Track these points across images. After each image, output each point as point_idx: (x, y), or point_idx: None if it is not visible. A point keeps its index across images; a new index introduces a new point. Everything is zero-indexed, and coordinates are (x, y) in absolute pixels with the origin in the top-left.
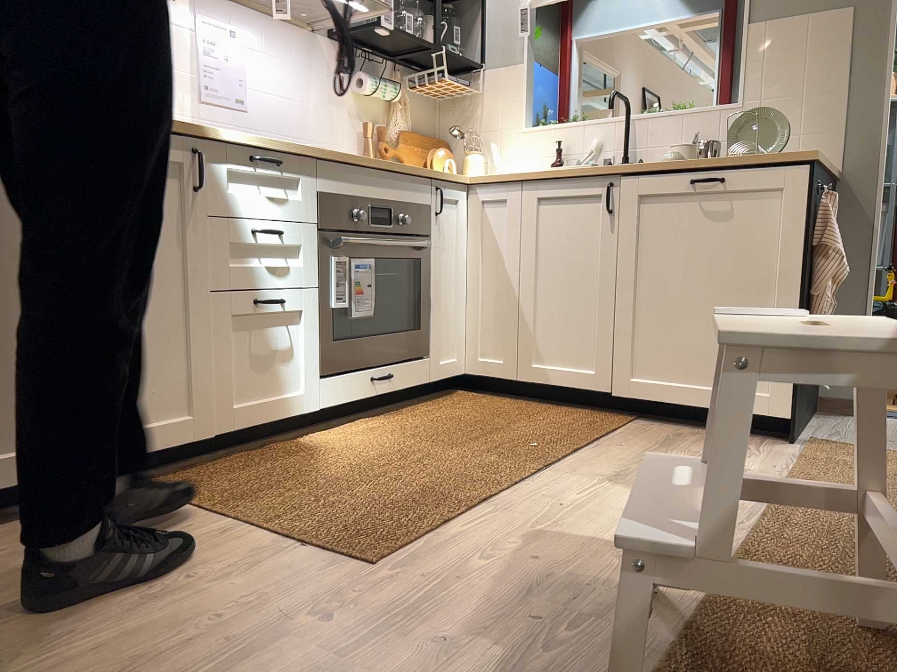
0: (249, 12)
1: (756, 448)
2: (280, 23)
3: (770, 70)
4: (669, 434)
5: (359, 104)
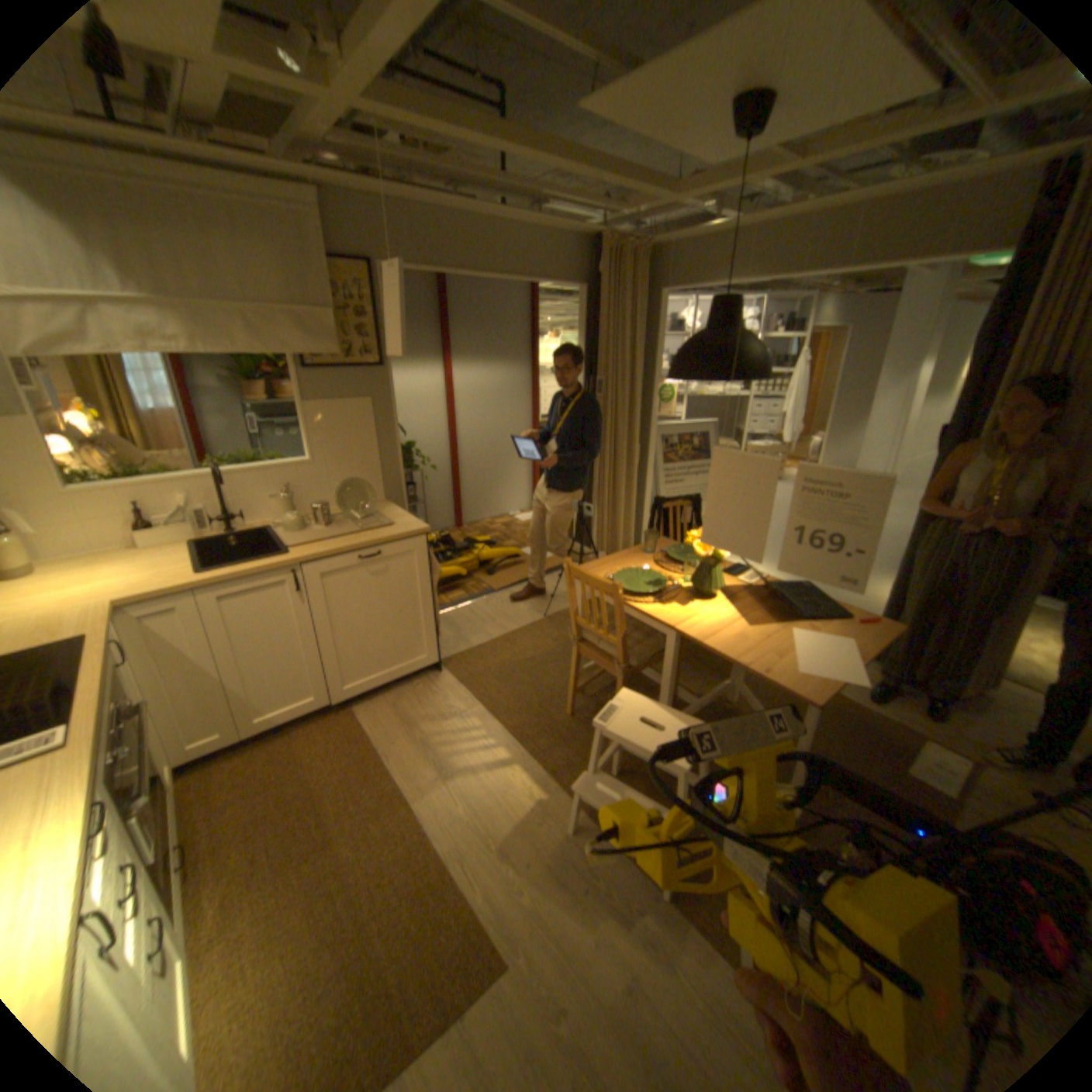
0: None
1: (435, 690)
2: None
3: (326, 435)
4: (388, 711)
5: None
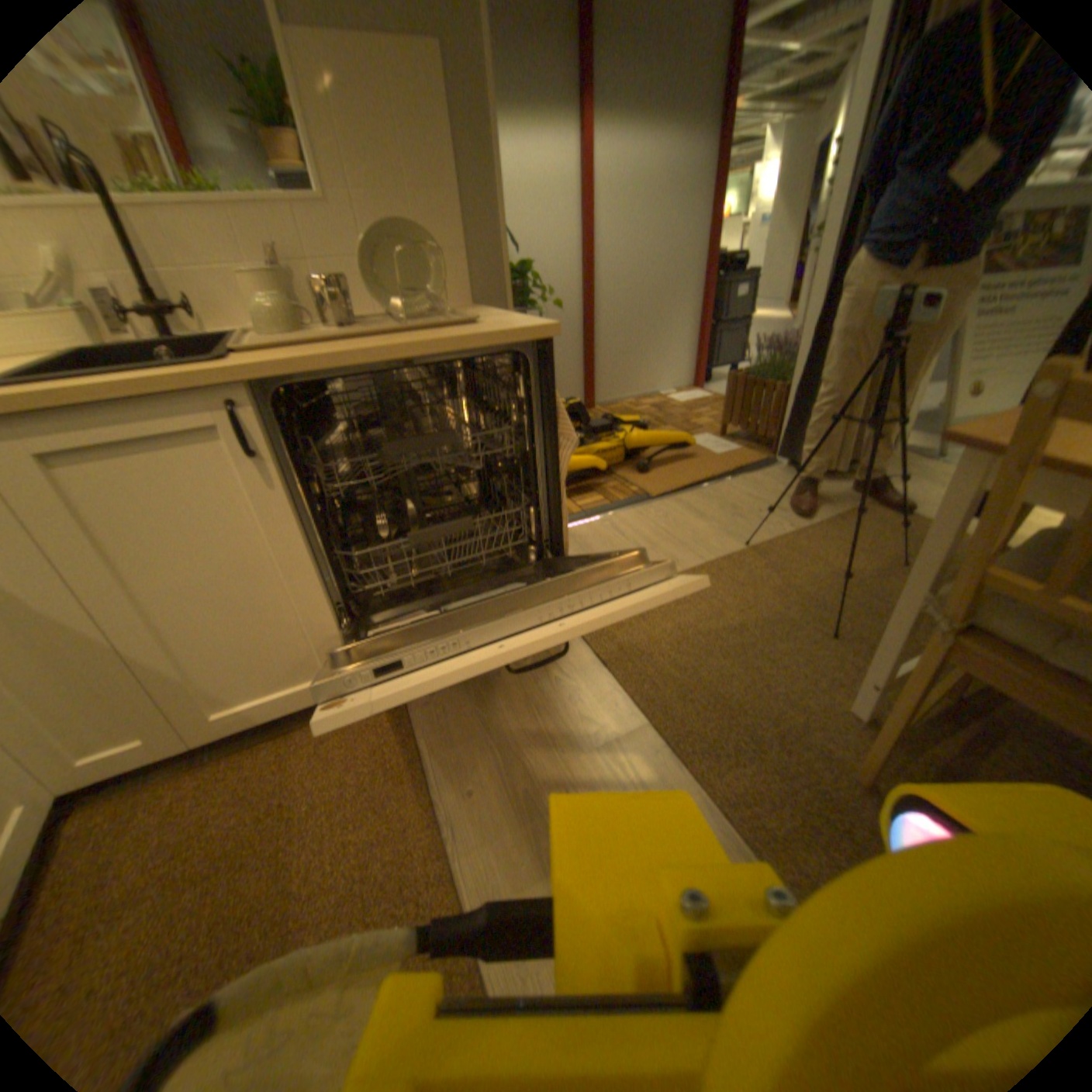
0: None
1: (561, 672)
2: None
3: (352, 133)
4: (473, 707)
5: None
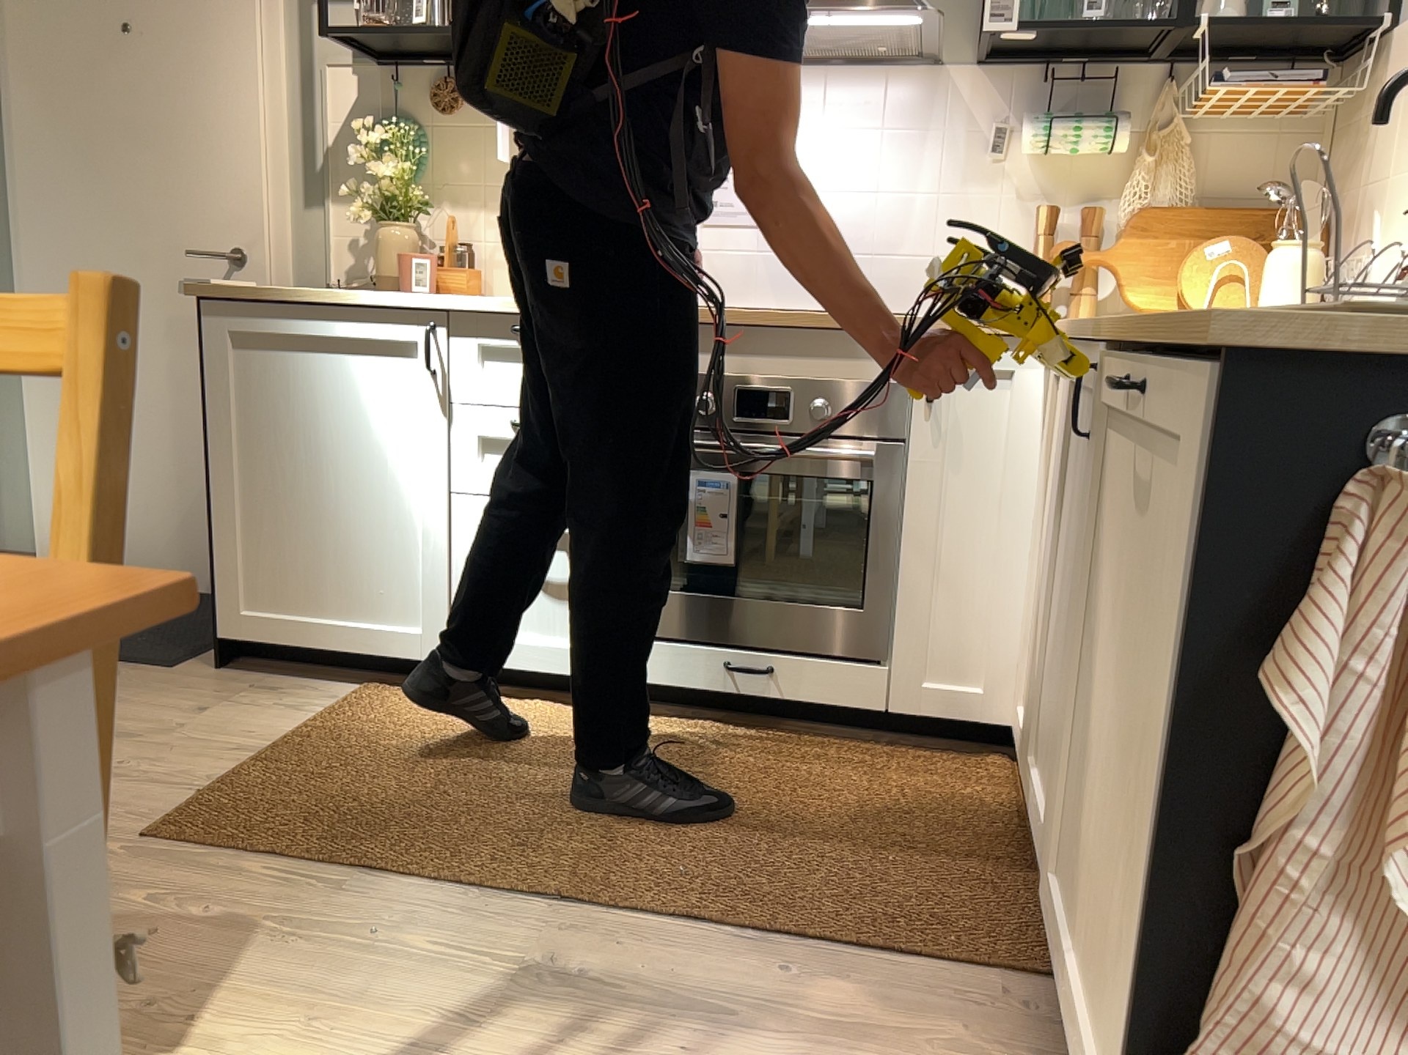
0: (817, 65)
1: None
2: (879, 65)
3: None
4: (967, 1048)
5: (1044, 170)
